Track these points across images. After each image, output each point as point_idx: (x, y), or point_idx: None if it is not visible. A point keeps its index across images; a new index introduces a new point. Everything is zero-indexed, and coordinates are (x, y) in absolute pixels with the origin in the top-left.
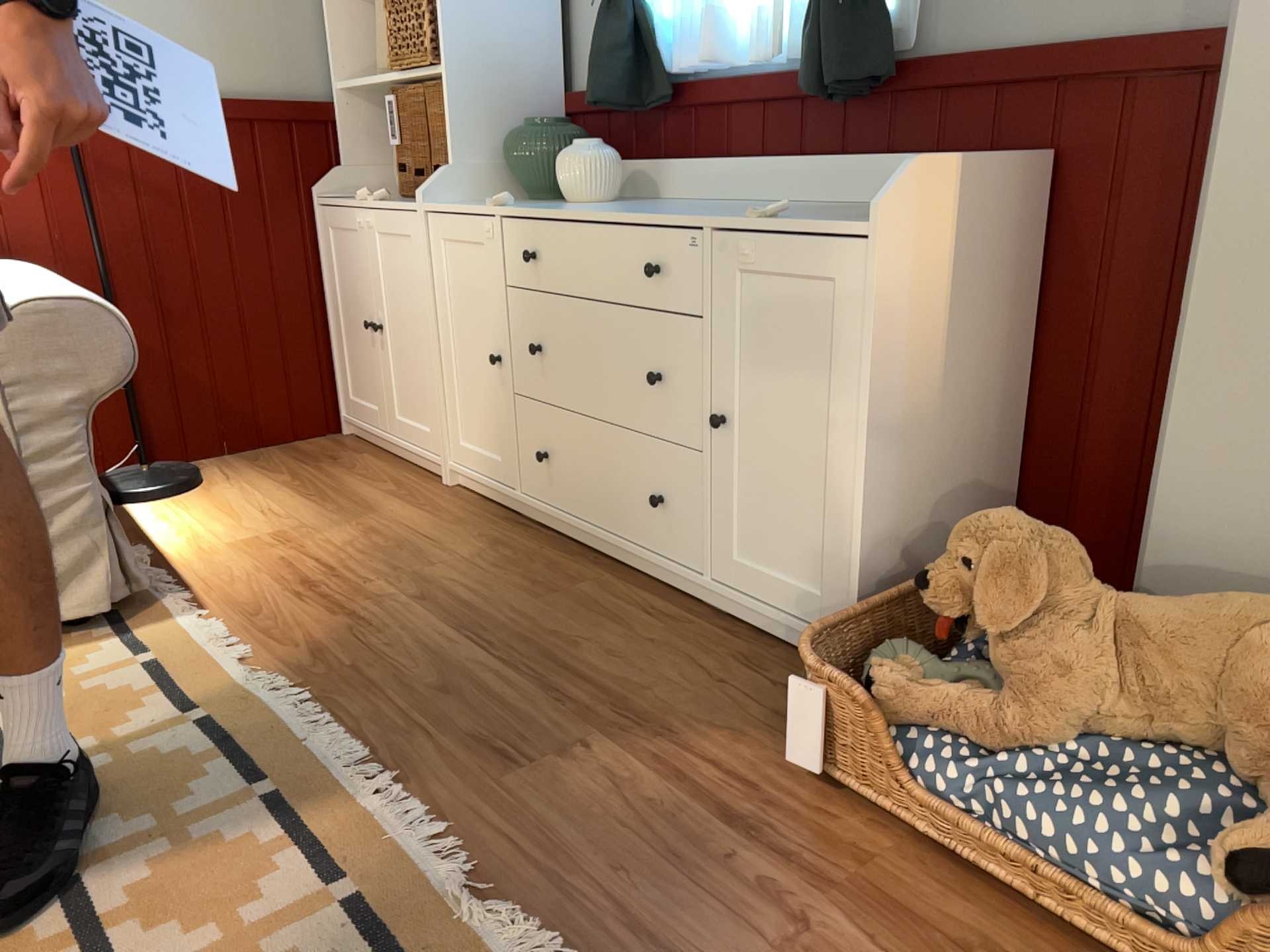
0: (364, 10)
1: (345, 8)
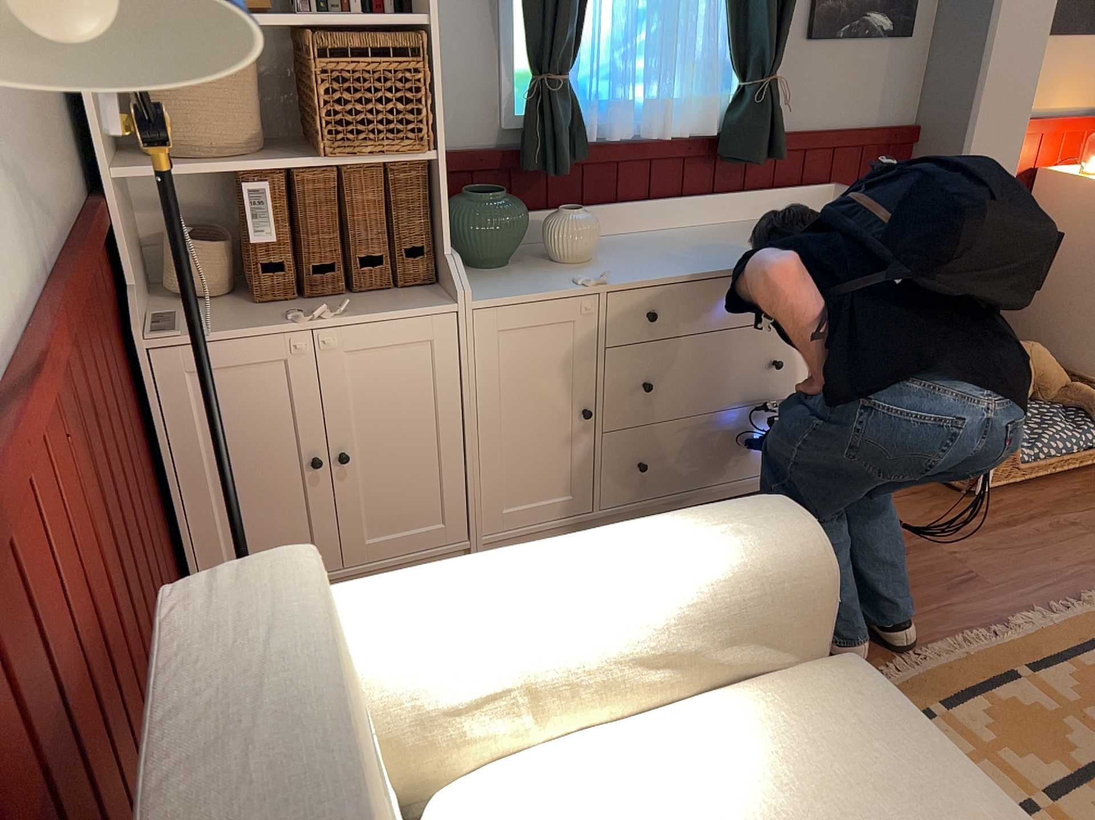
0: None
1: None
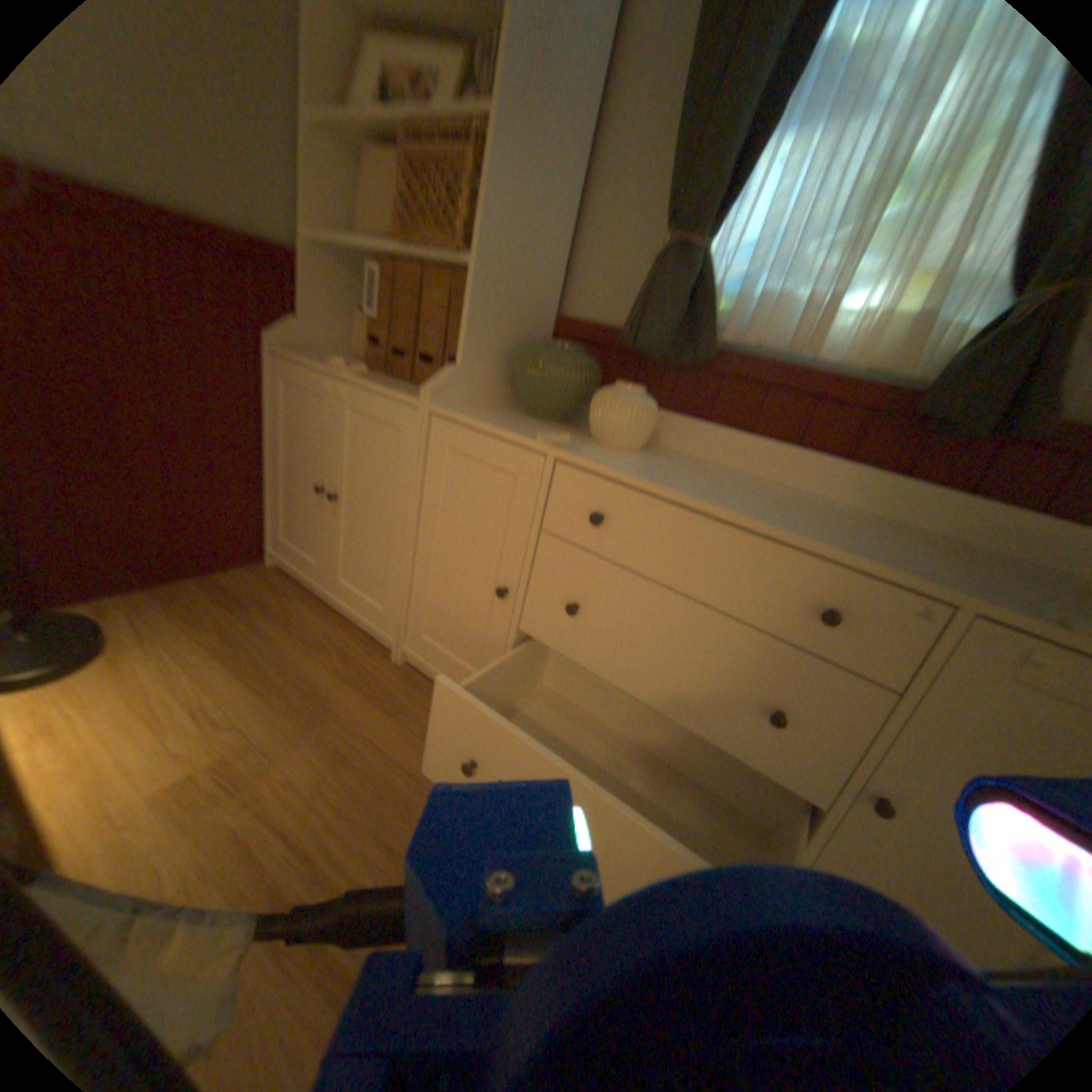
0: (346, 159)
1: (327, 149)
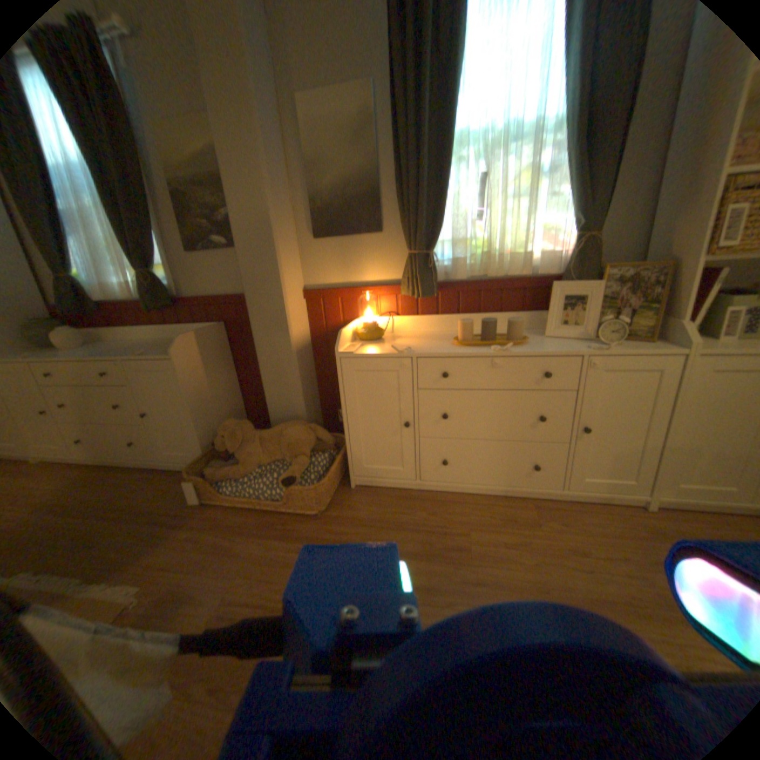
0: None
1: None
